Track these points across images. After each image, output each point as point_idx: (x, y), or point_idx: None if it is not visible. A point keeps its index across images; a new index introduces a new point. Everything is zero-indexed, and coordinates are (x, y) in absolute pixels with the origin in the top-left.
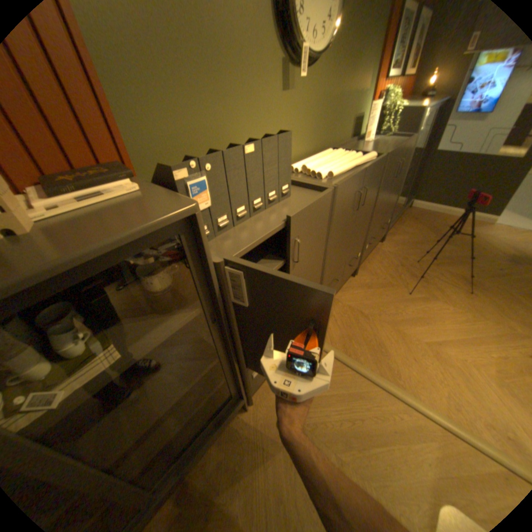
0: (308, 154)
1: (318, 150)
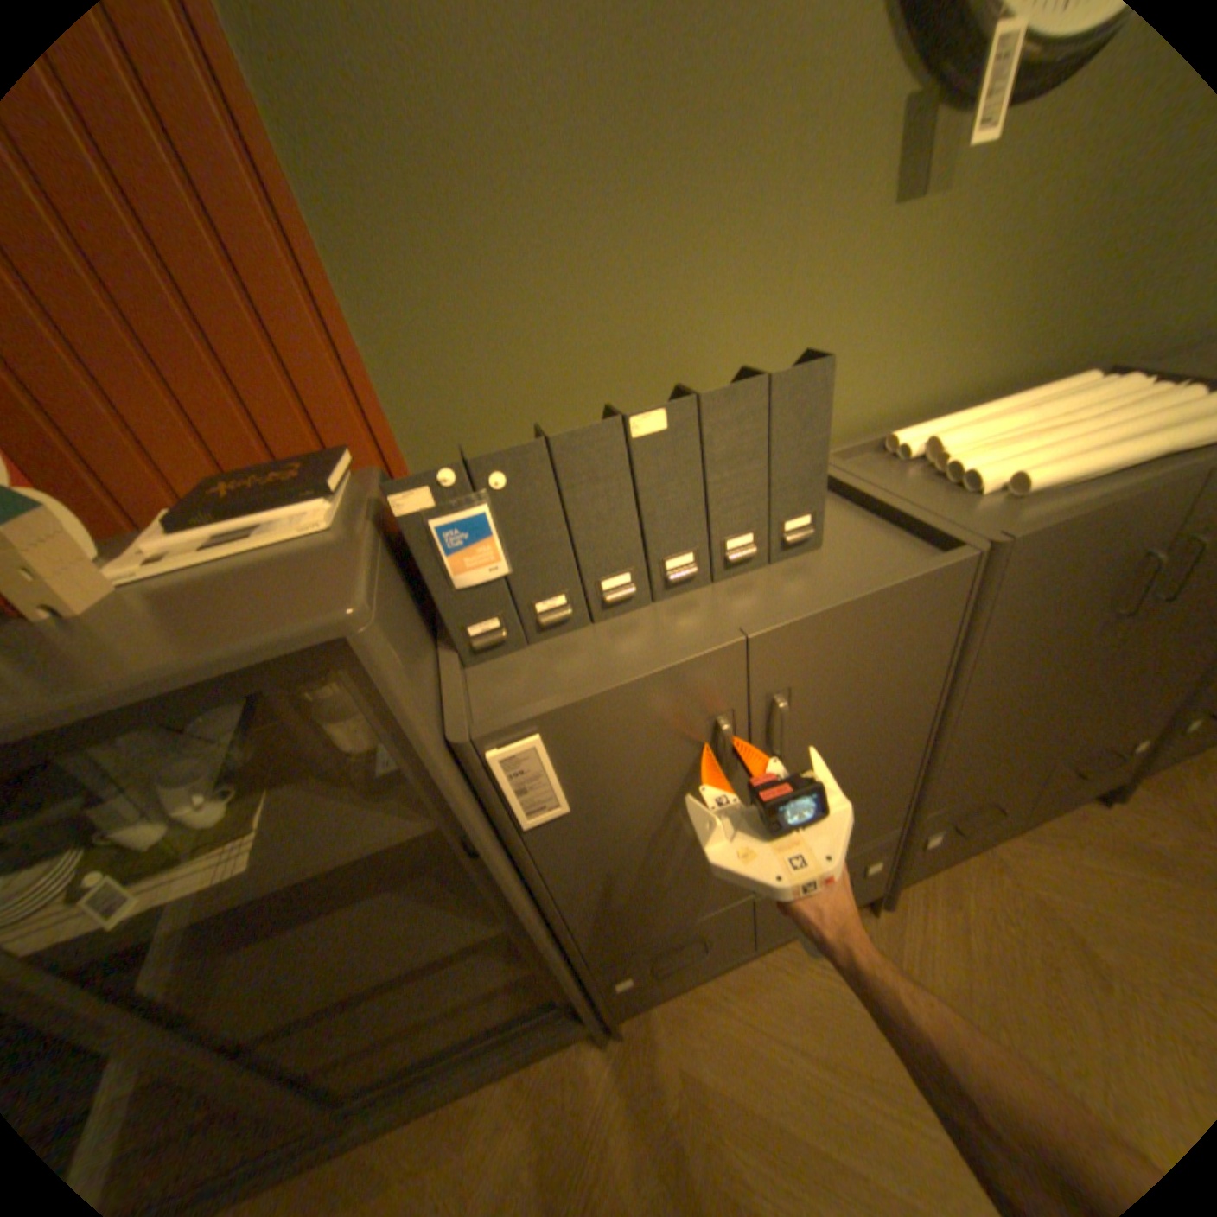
0: (990, 390)
1: (1039, 375)
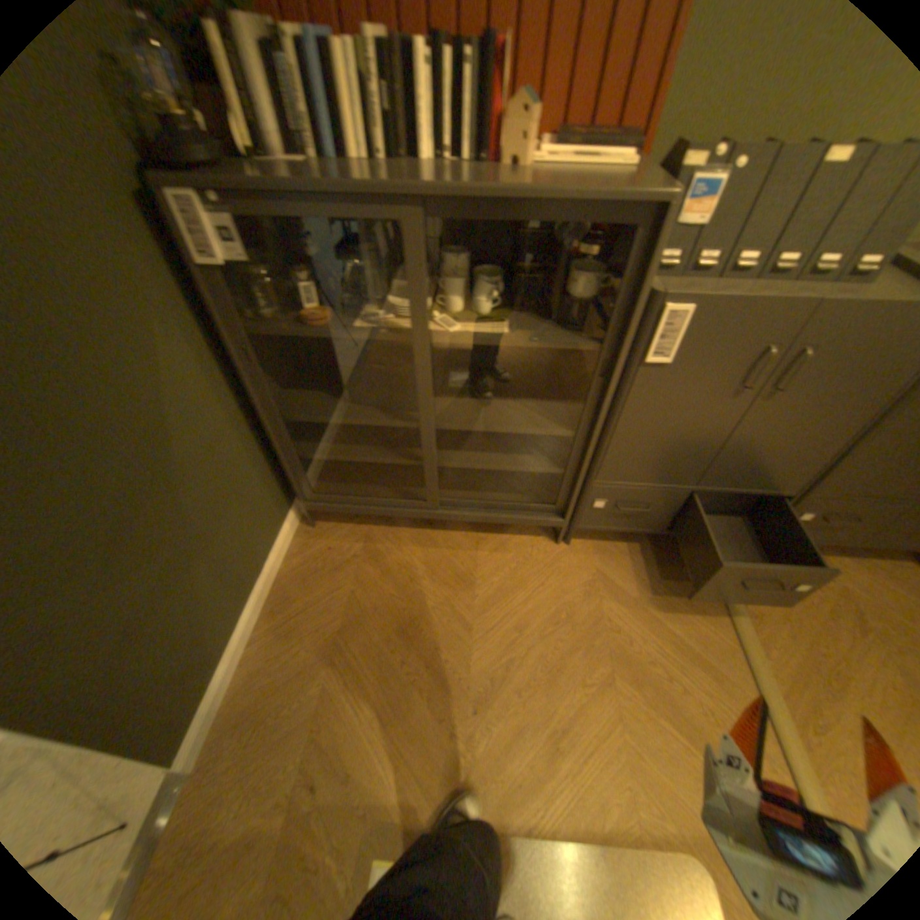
0: None
1: None
